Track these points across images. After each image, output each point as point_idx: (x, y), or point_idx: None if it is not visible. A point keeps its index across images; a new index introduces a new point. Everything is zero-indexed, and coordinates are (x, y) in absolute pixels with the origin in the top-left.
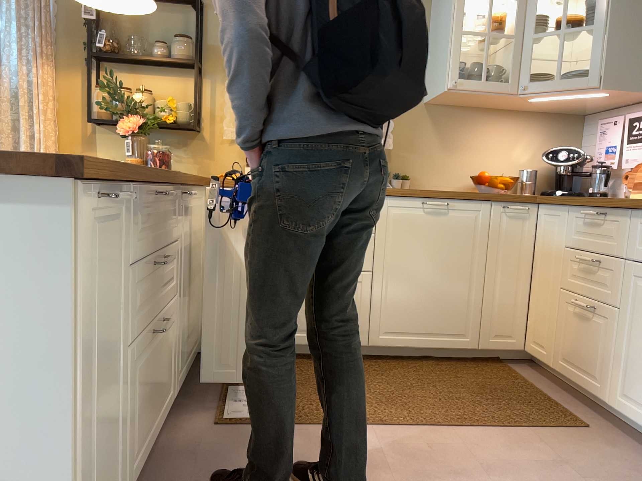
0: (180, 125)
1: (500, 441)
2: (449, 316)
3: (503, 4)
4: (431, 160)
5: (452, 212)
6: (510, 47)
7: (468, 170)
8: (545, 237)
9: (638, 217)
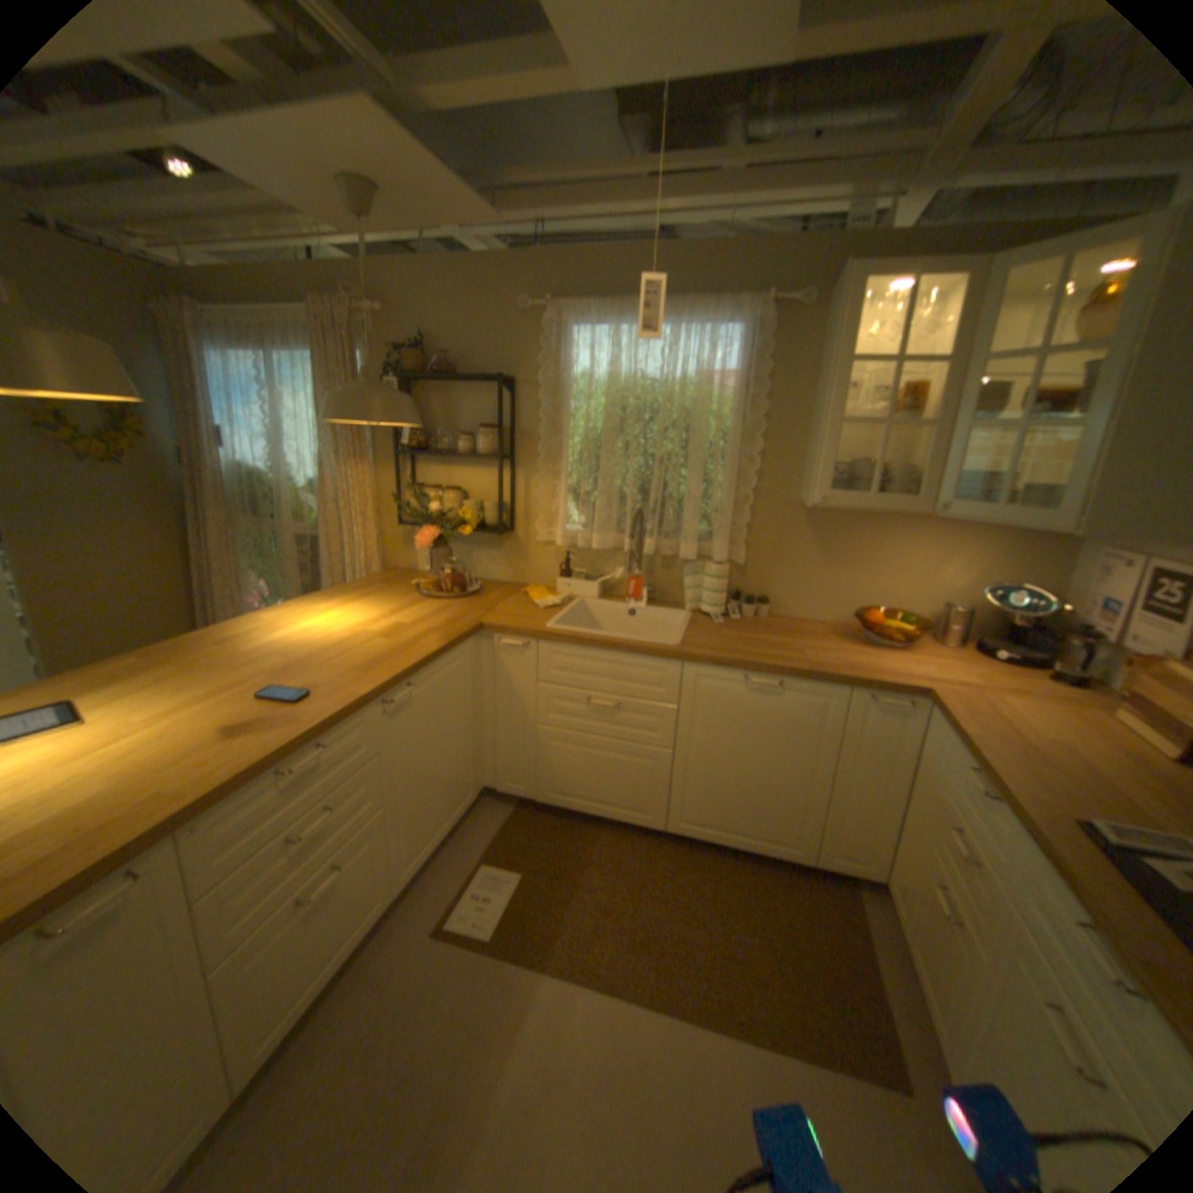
0: (489, 527)
1: (752, 1083)
2: (775, 822)
3: (933, 359)
4: (806, 579)
5: (788, 695)
6: (937, 431)
7: (861, 596)
8: (933, 755)
9: (1041, 852)
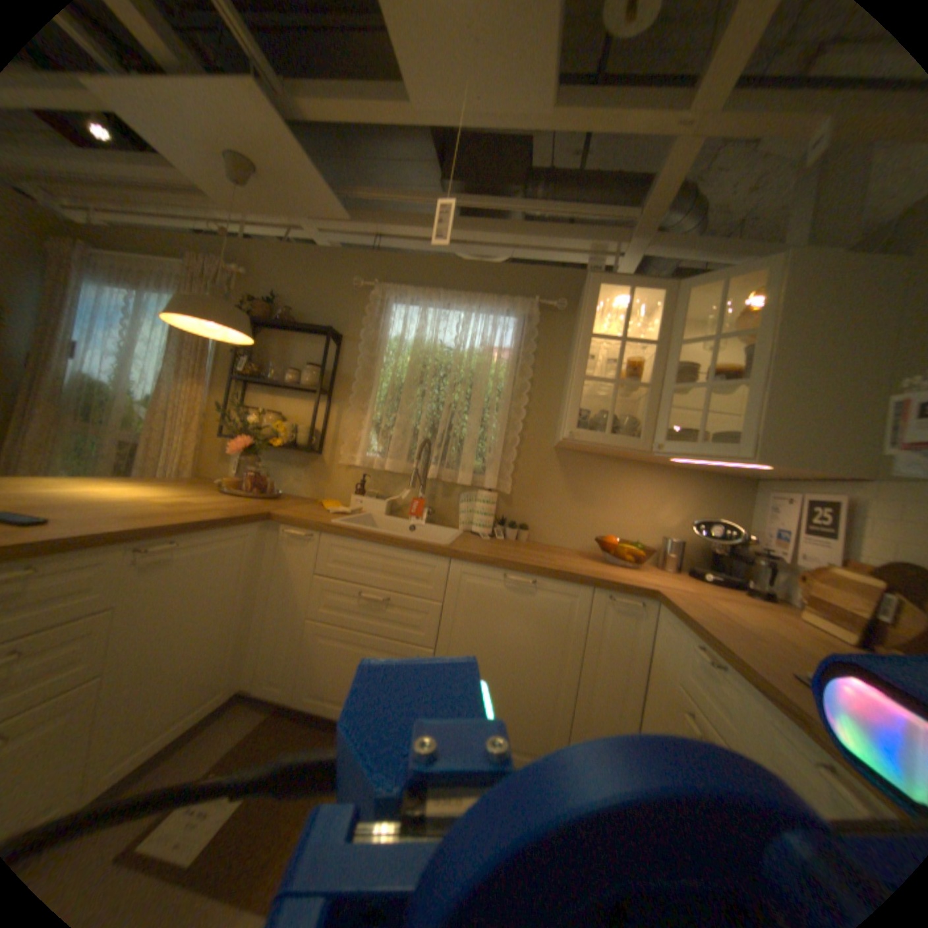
0: (300, 447)
1: None
2: (525, 728)
3: (645, 348)
4: (557, 512)
5: (540, 593)
6: (650, 396)
7: (599, 529)
8: (662, 652)
9: (767, 705)
